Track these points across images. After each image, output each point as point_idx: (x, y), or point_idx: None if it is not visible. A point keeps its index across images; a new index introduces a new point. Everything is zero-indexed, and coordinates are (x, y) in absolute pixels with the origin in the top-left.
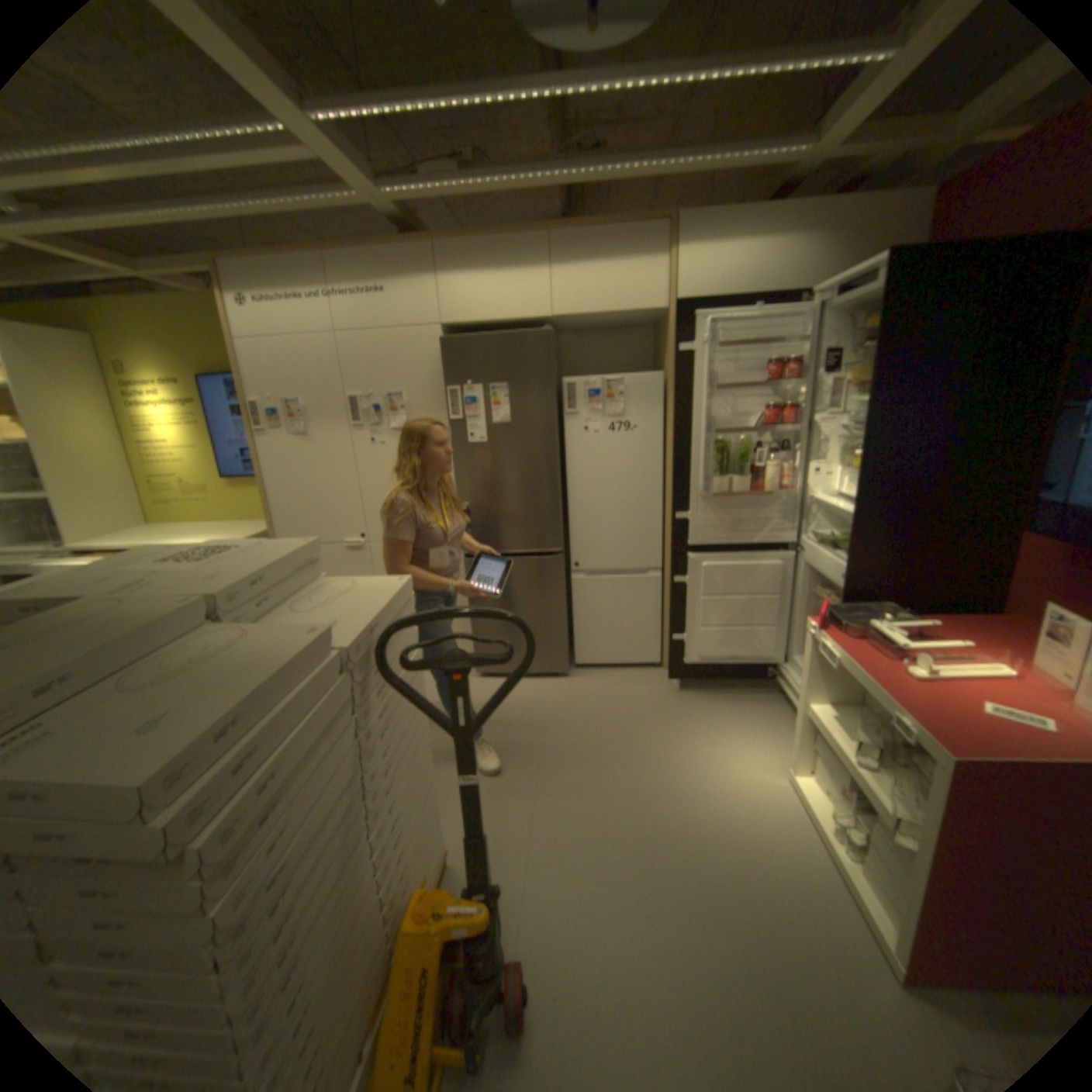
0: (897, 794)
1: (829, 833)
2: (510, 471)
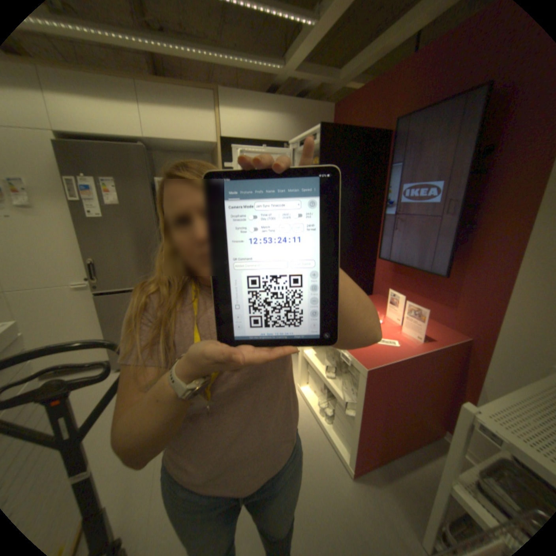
0: (343, 388)
1: (316, 412)
2: (121, 236)
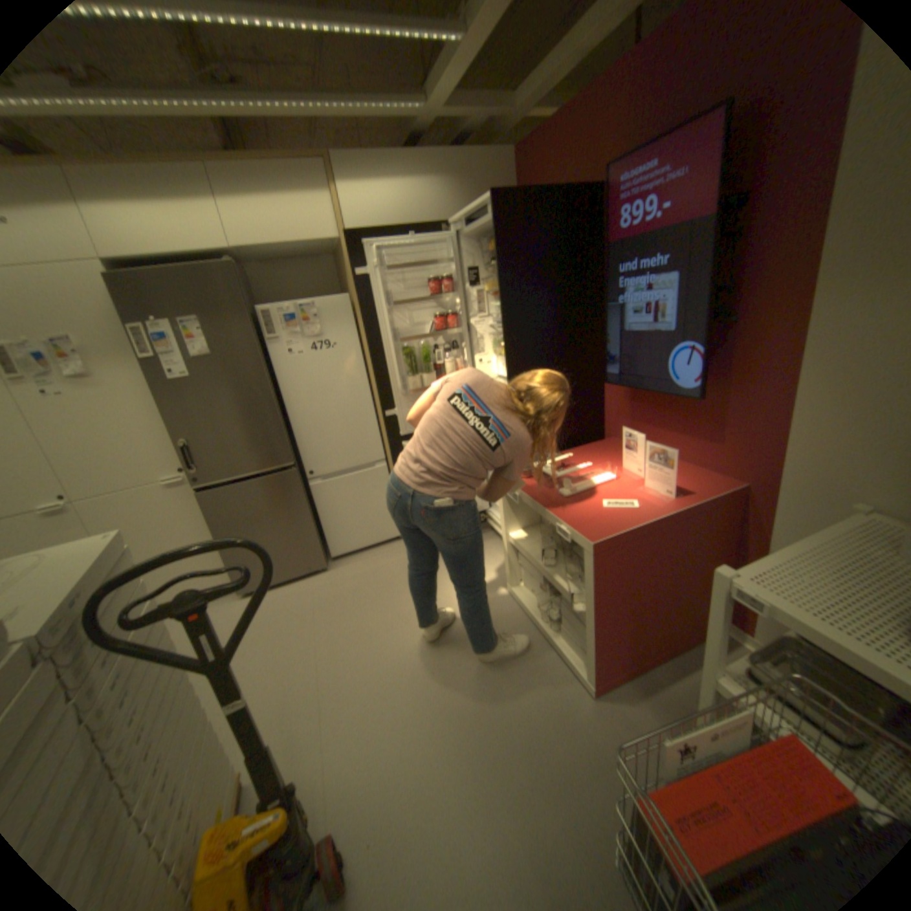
0: (568, 577)
1: (537, 618)
2: (221, 401)
